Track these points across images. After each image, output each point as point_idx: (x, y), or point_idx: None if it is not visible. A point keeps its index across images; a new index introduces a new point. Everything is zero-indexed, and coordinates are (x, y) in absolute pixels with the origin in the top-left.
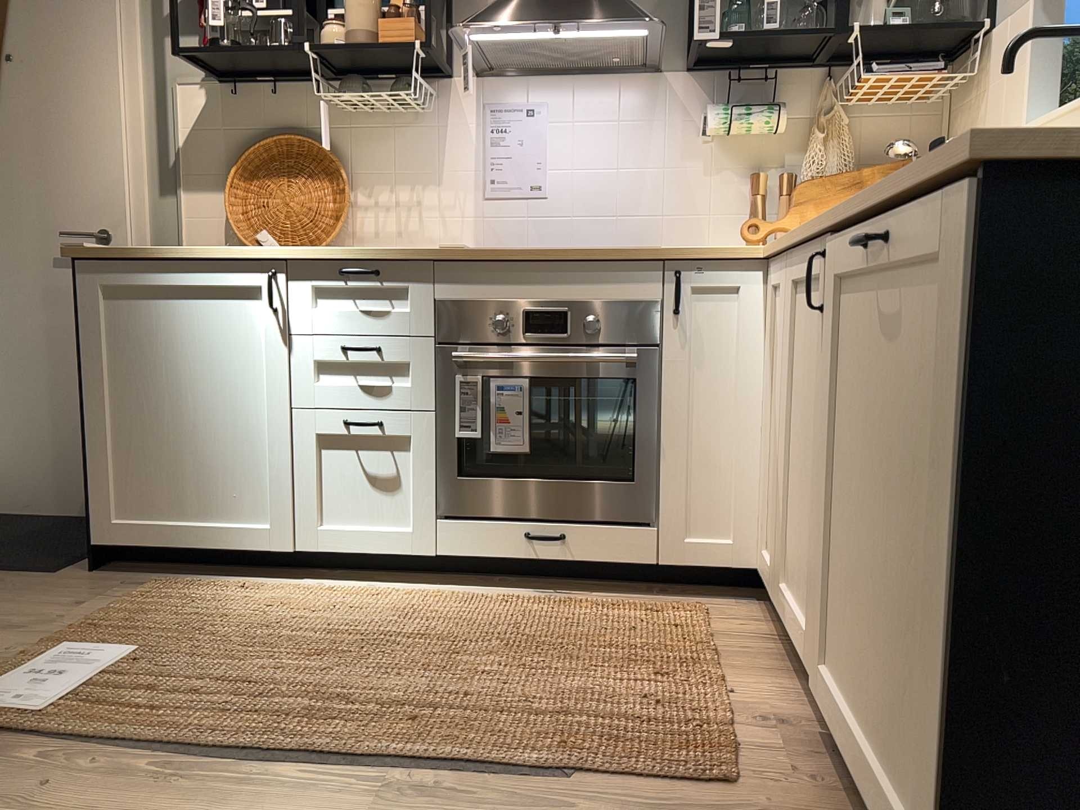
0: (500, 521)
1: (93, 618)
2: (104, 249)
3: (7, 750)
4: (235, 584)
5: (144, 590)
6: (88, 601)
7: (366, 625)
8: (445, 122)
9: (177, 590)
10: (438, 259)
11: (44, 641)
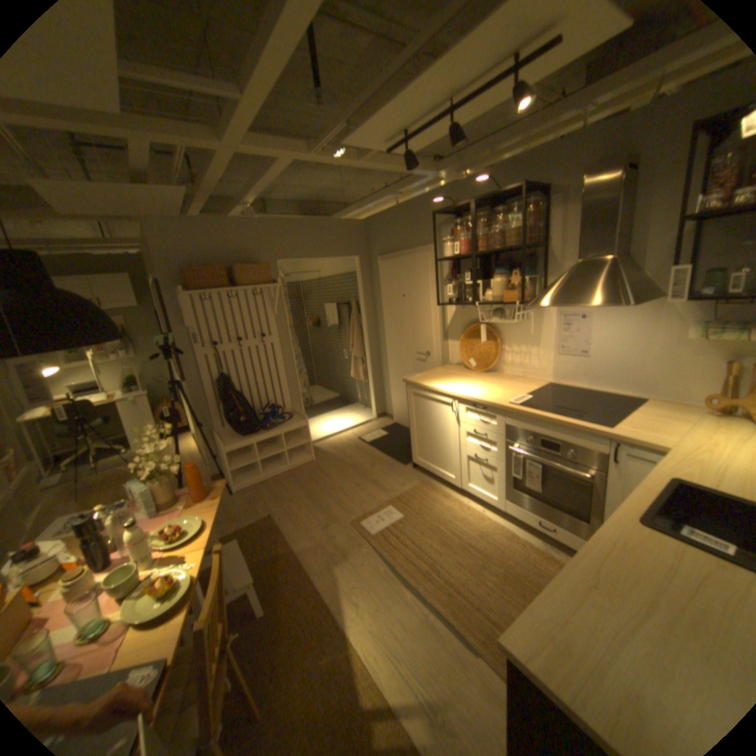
0: (531, 508)
1: (403, 493)
2: (411, 381)
3: (363, 542)
4: (444, 490)
5: (419, 484)
6: (405, 483)
7: (467, 533)
8: (541, 319)
9: (427, 488)
10: (506, 409)
11: (389, 498)
